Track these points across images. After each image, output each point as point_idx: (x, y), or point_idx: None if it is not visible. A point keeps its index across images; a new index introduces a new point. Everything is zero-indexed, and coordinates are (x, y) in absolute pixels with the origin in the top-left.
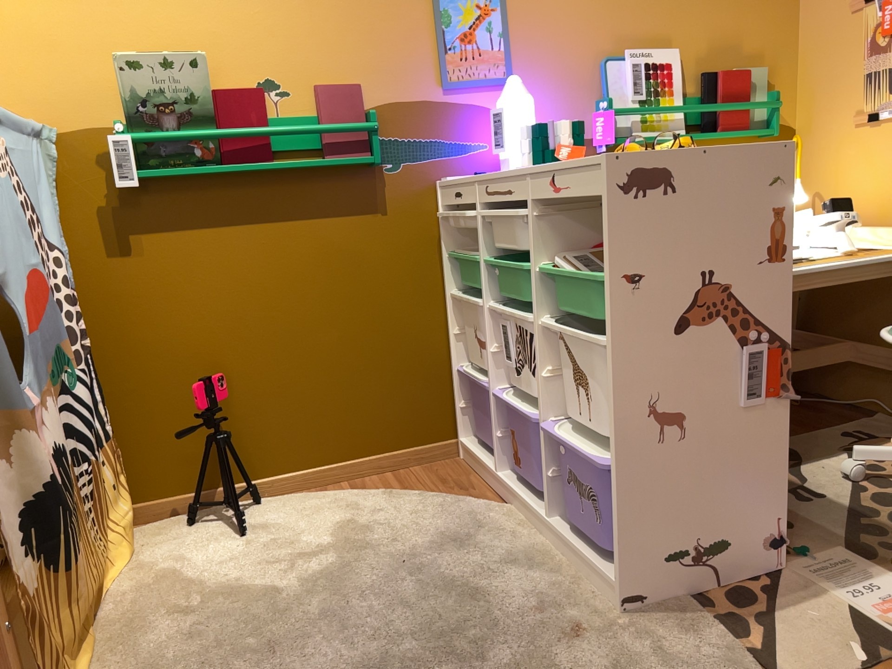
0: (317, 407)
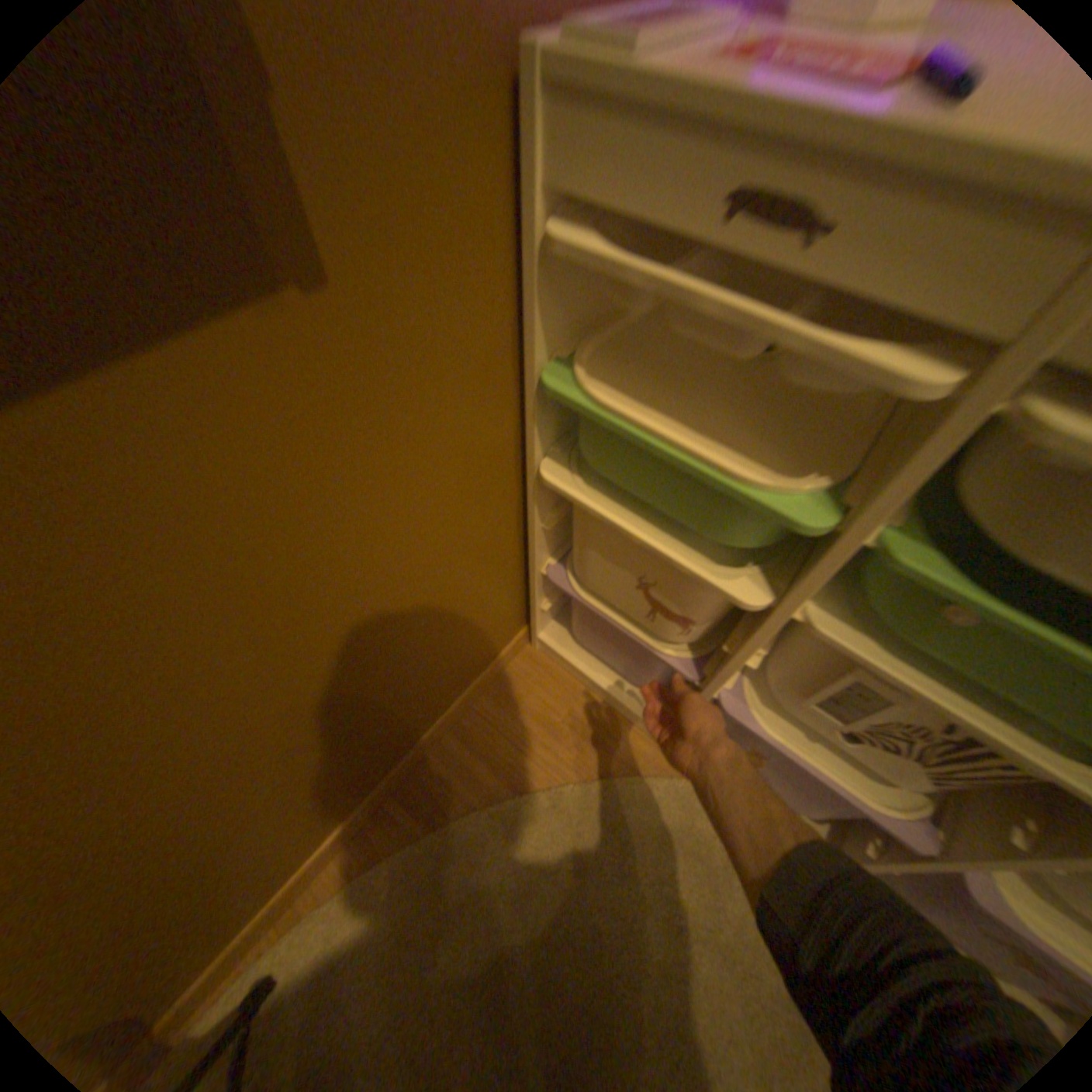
0: (305, 799)
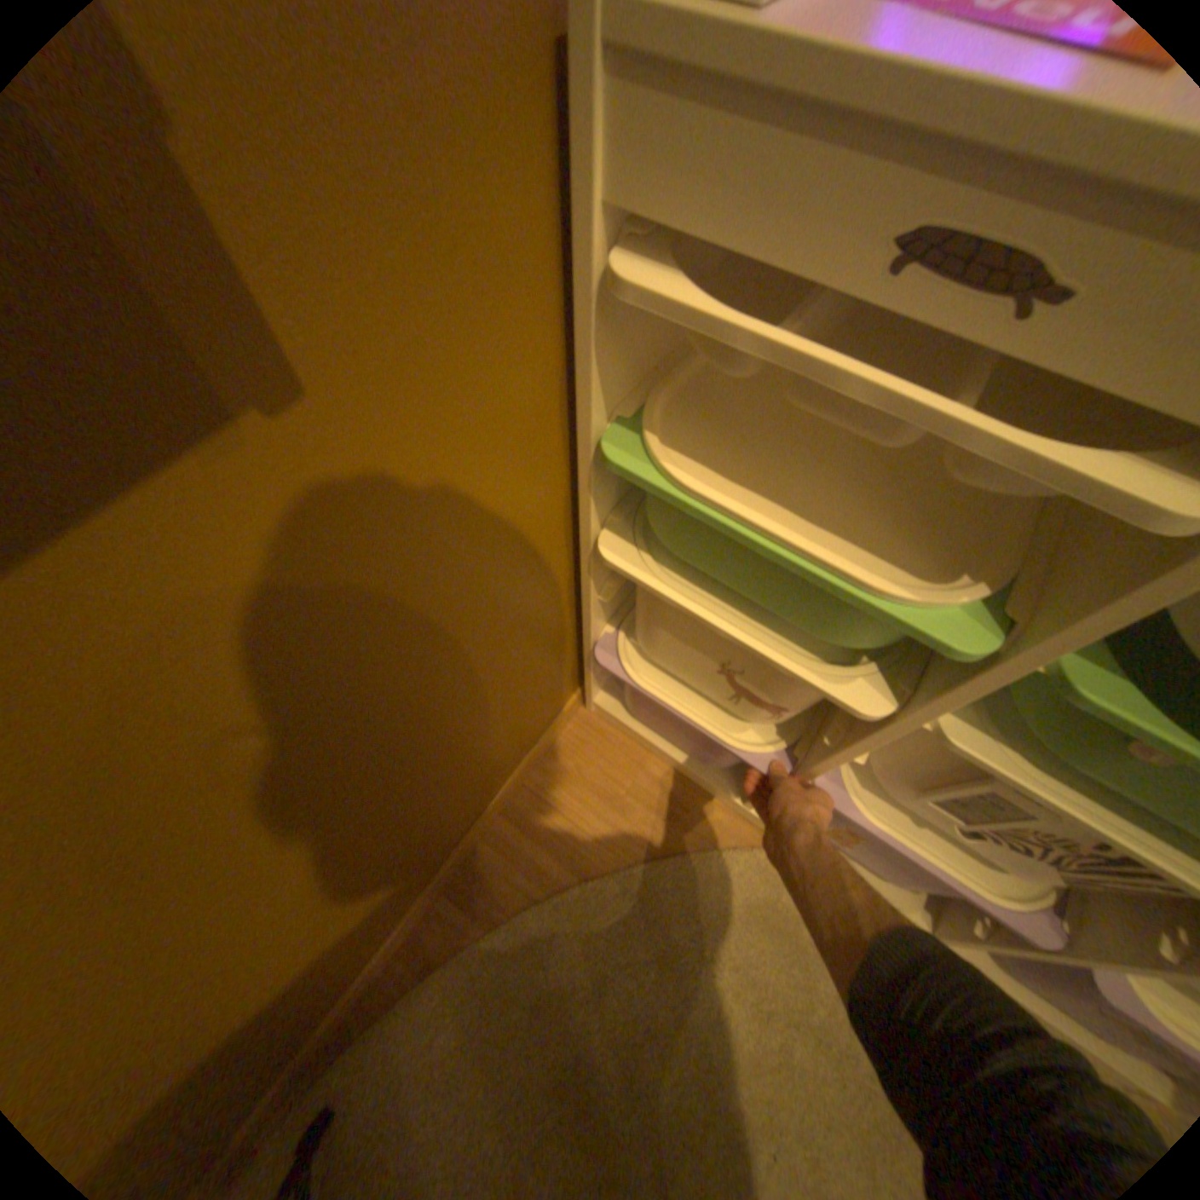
0: (344, 933)
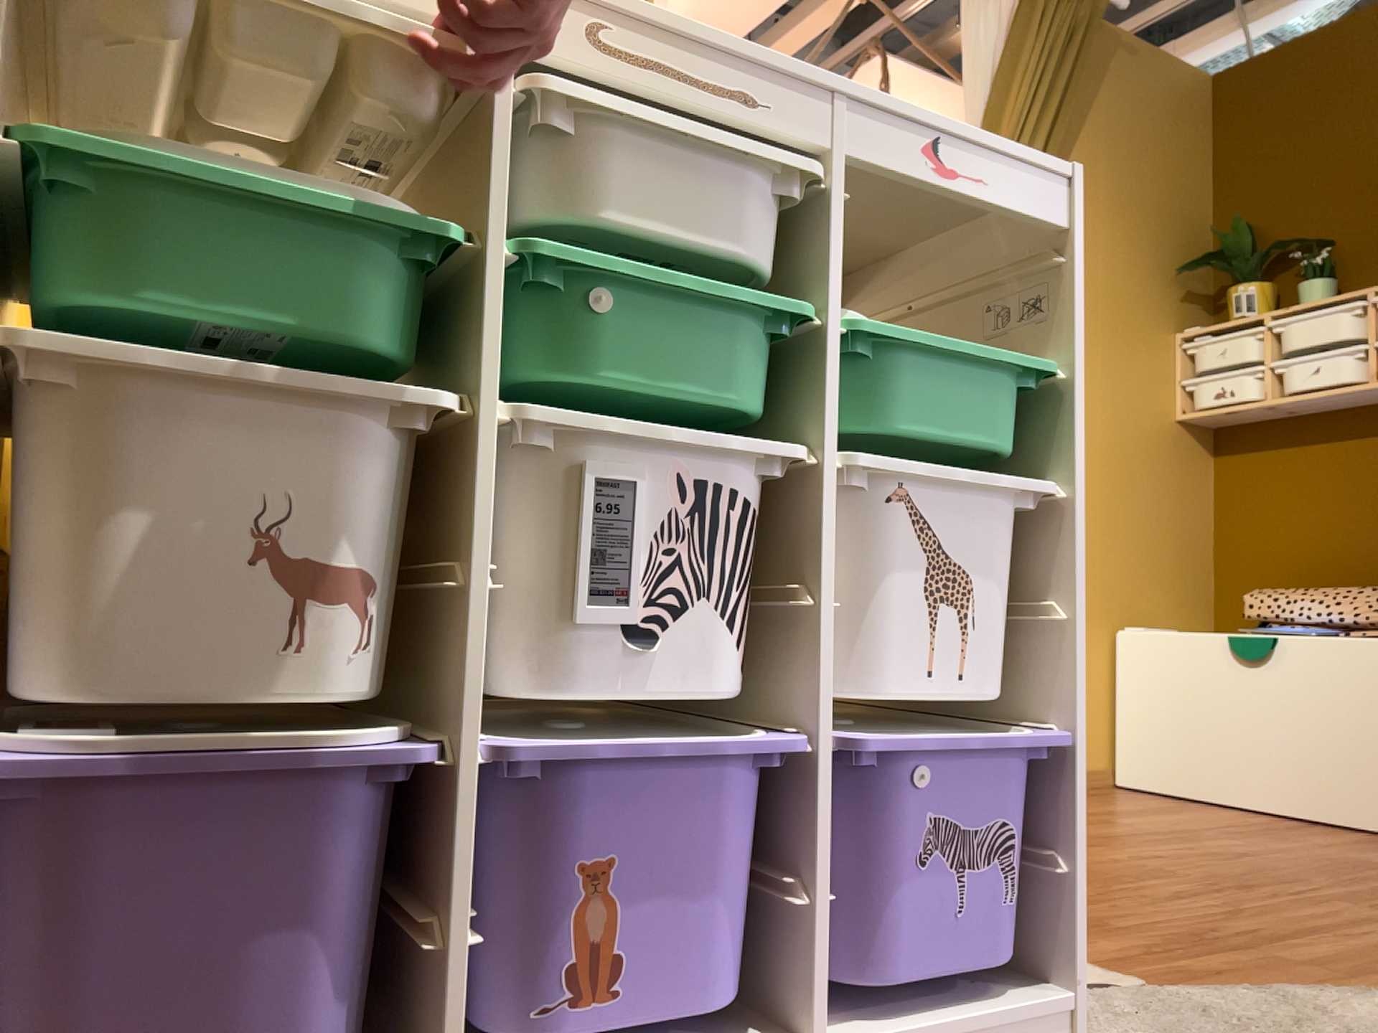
0: None
